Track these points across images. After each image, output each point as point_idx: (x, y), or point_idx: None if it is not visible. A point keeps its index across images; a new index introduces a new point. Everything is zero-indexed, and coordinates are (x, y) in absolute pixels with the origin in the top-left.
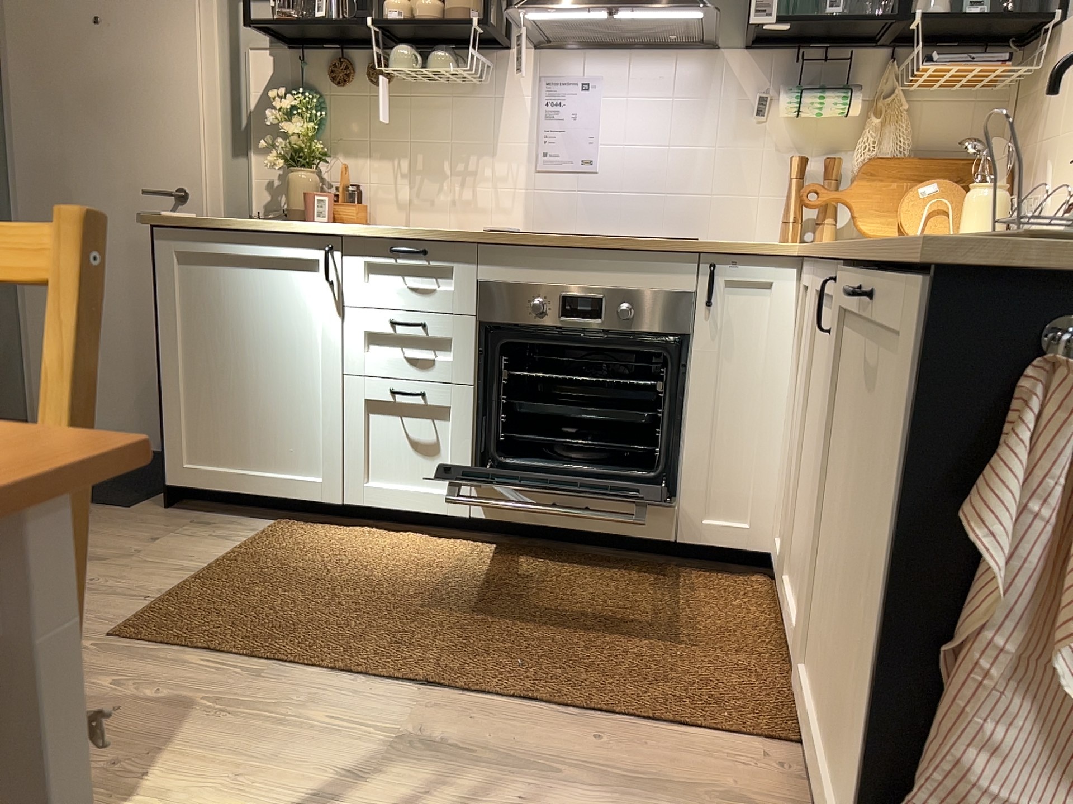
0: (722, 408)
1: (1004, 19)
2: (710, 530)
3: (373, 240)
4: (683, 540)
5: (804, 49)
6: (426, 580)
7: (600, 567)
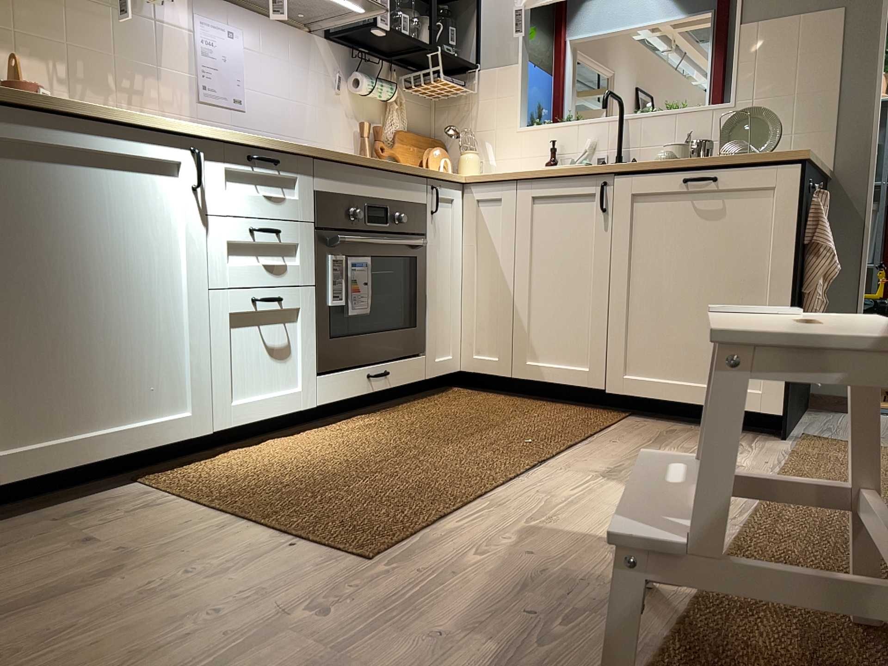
0: (437, 280)
1: (464, 62)
2: (438, 364)
3: (234, 146)
4: (428, 375)
5: (356, 50)
6: (373, 446)
7: (396, 411)
